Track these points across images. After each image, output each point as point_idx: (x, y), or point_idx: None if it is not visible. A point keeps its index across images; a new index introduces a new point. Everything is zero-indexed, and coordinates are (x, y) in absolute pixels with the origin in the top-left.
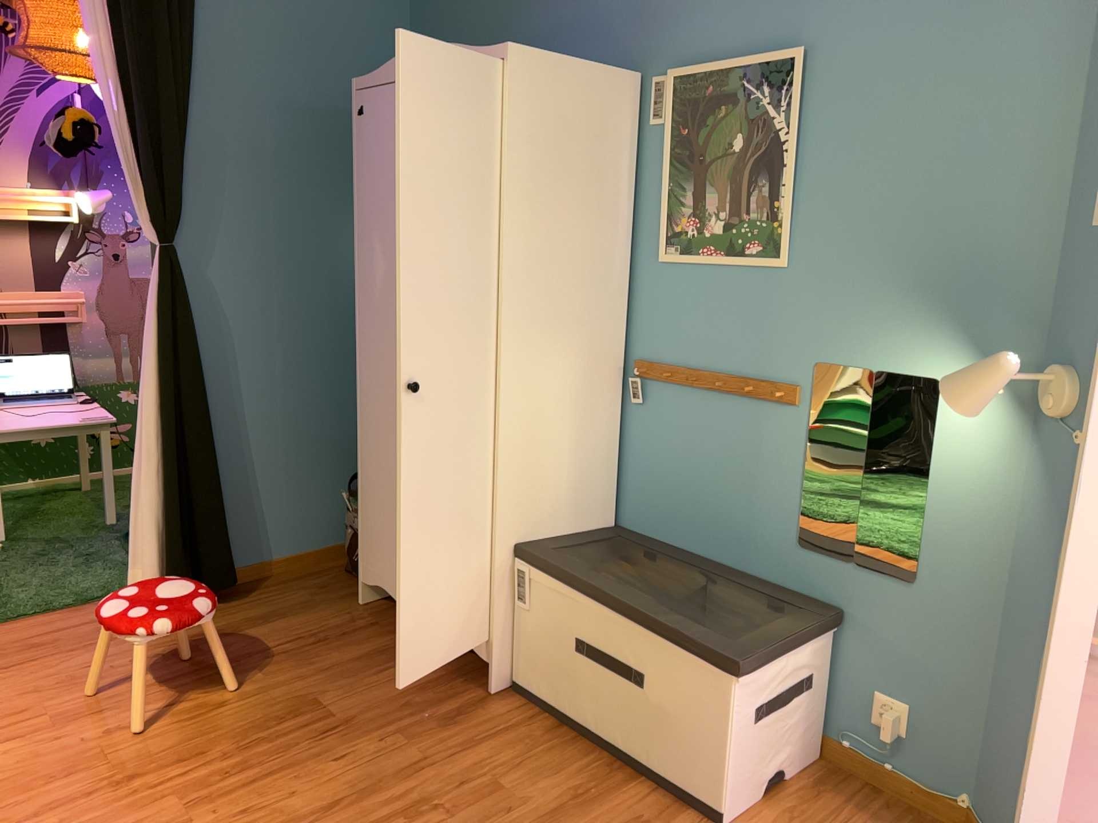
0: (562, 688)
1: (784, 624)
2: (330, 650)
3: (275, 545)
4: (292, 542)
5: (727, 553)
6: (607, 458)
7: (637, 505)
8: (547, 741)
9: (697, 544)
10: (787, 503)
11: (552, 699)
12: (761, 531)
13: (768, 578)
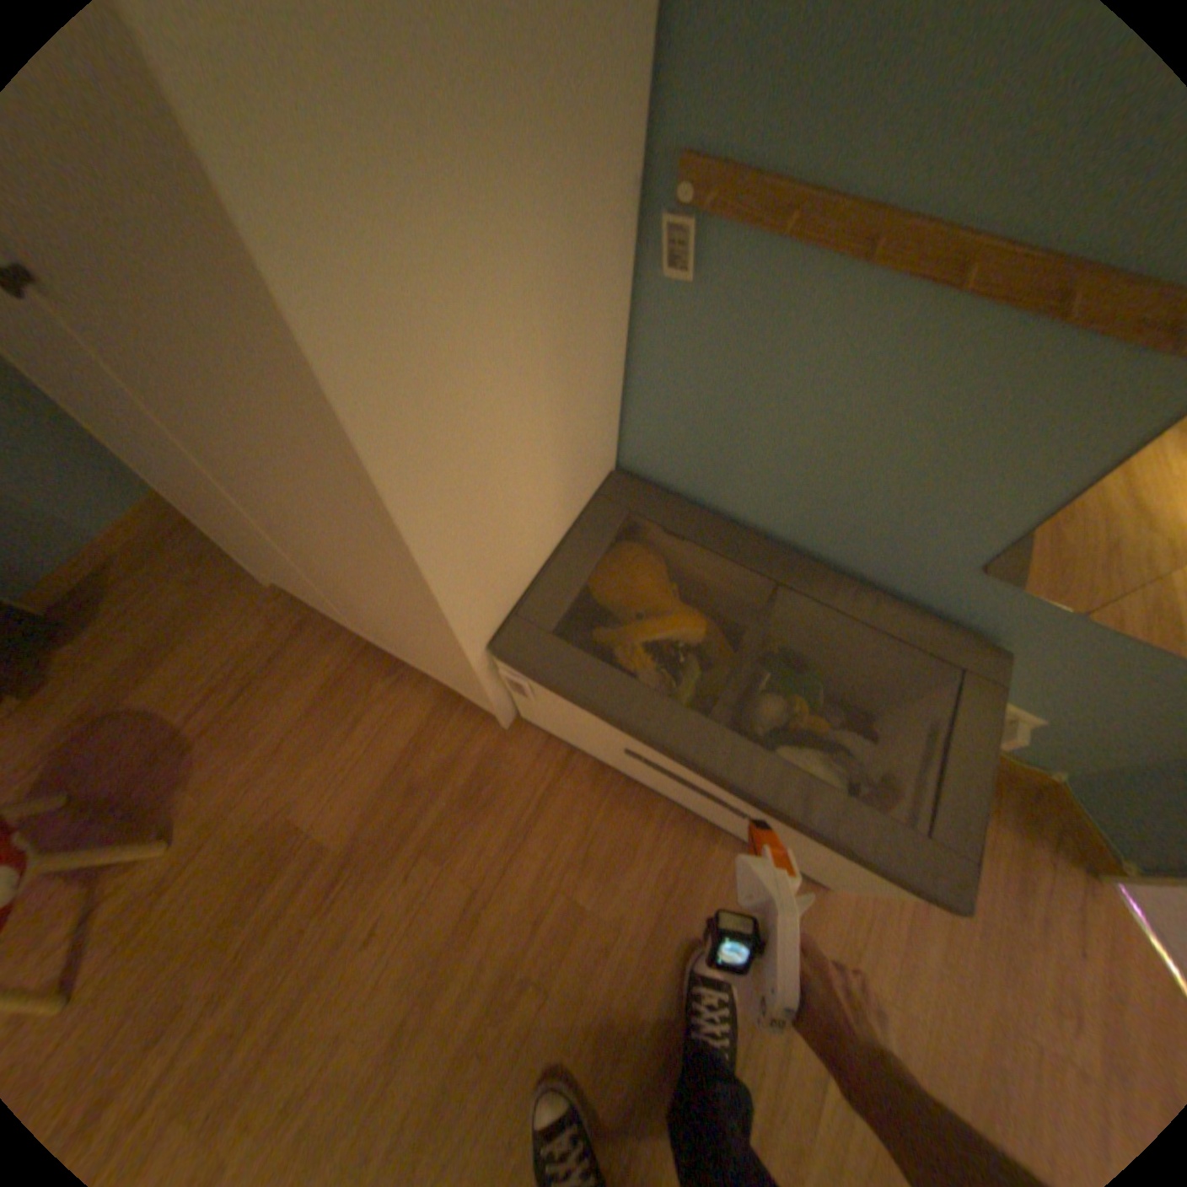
0: (609, 750)
1: (946, 698)
2: (267, 705)
3: (85, 522)
4: (109, 503)
5: (826, 546)
6: (610, 399)
7: (659, 454)
8: (603, 798)
9: (771, 524)
10: (1002, 521)
11: (593, 747)
12: (914, 539)
13: (894, 587)
